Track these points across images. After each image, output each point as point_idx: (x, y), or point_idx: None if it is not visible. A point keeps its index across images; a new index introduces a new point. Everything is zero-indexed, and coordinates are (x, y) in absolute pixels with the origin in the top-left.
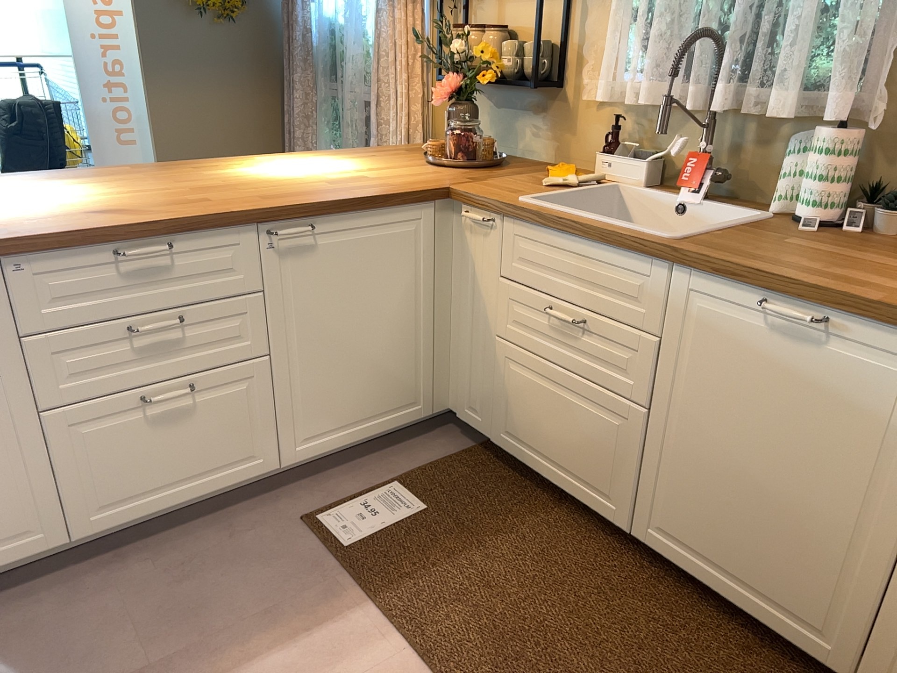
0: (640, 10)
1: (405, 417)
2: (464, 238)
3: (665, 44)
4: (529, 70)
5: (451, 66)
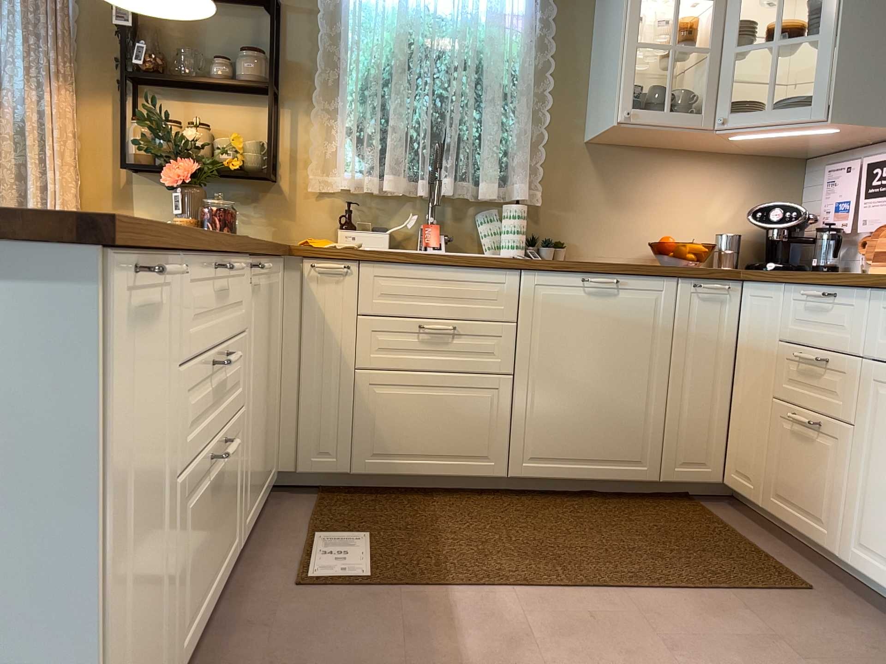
0: (370, 124)
1: (270, 481)
2: (305, 290)
3: (399, 149)
4: (255, 163)
5: (183, 150)
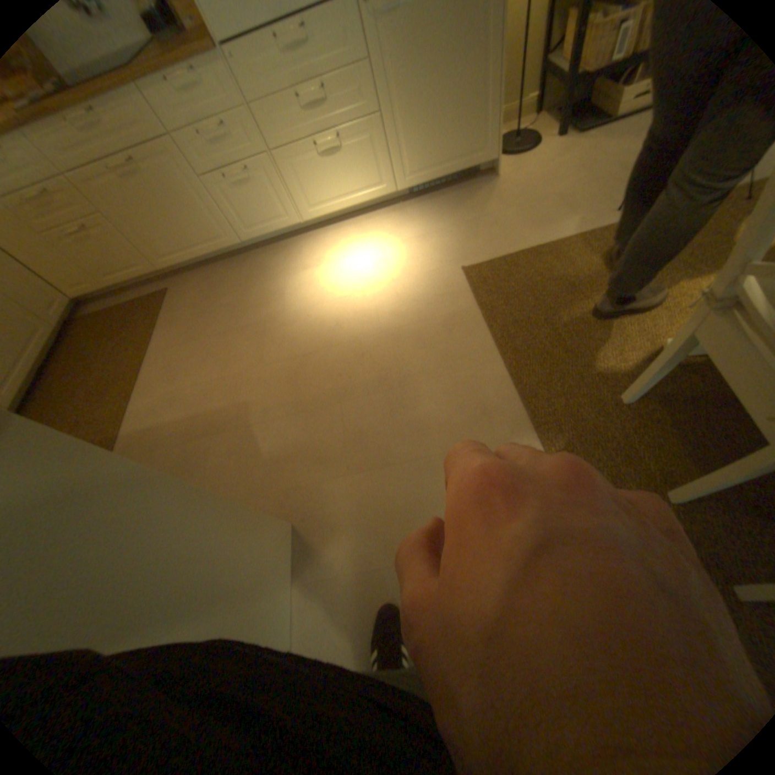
0: None
1: None
2: None
3: None
4: None
5: None
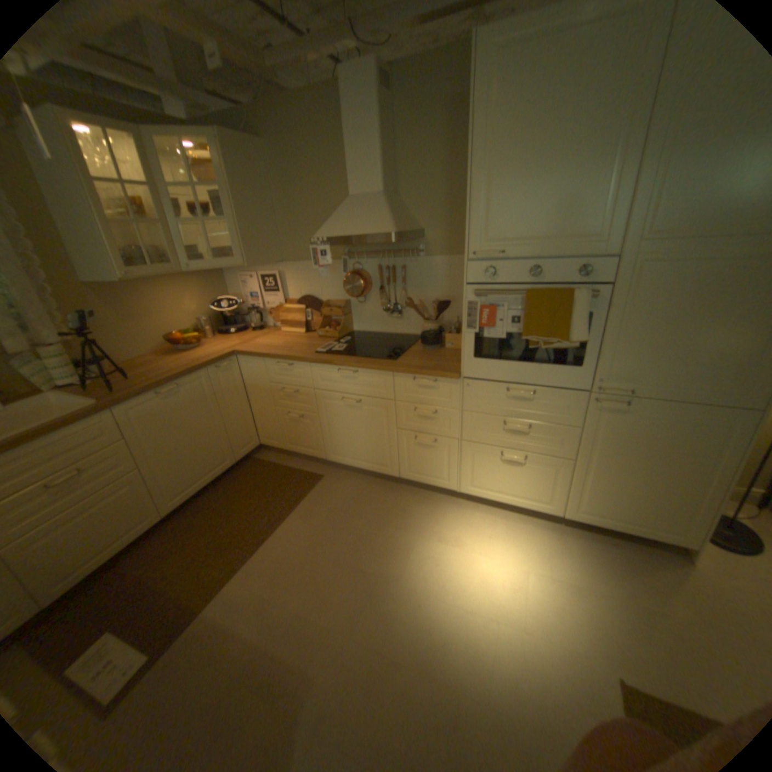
0: None
1: None
2: None
3: None
4: None
5: None
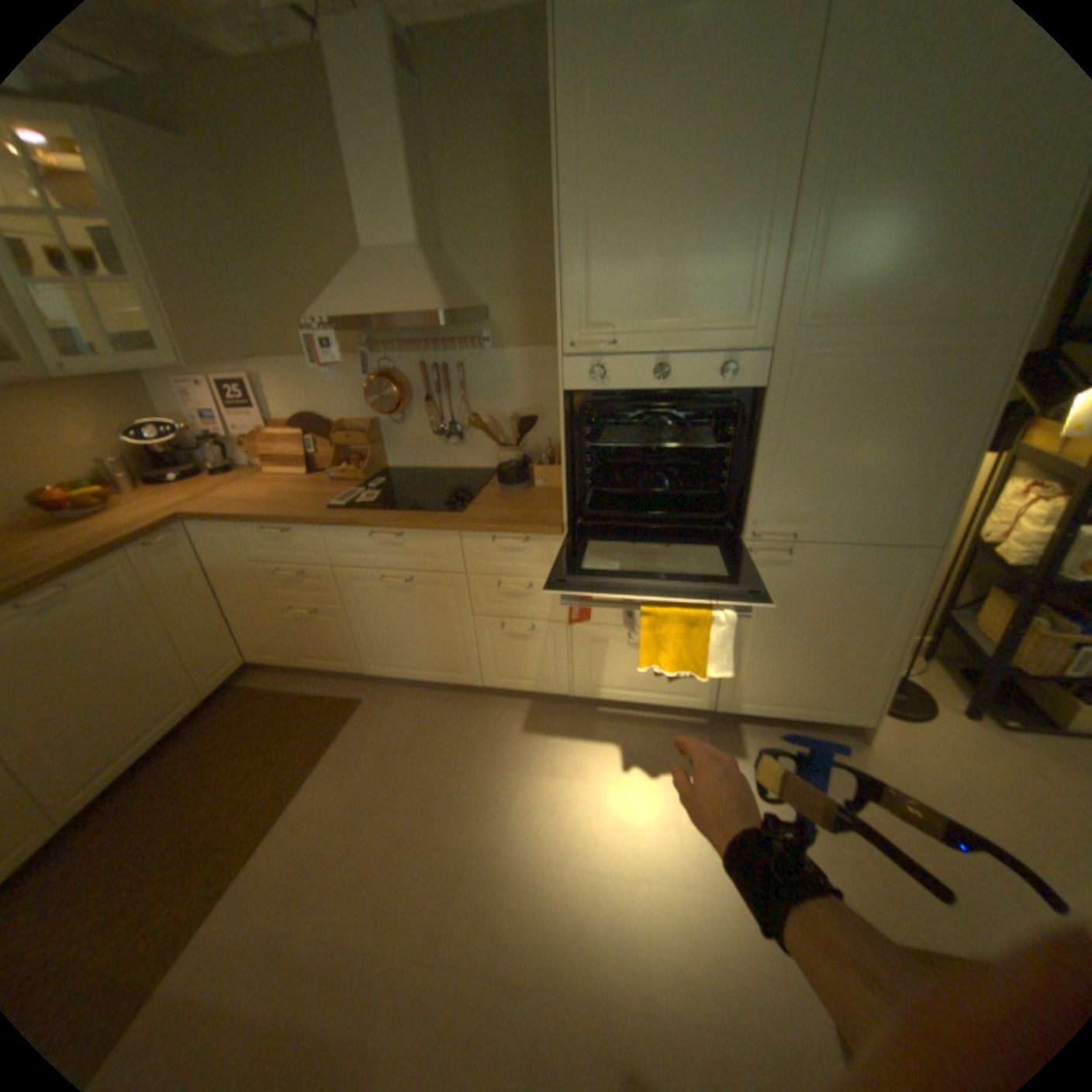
0: None
1: None
2: None
3: None
4: None
5: None
